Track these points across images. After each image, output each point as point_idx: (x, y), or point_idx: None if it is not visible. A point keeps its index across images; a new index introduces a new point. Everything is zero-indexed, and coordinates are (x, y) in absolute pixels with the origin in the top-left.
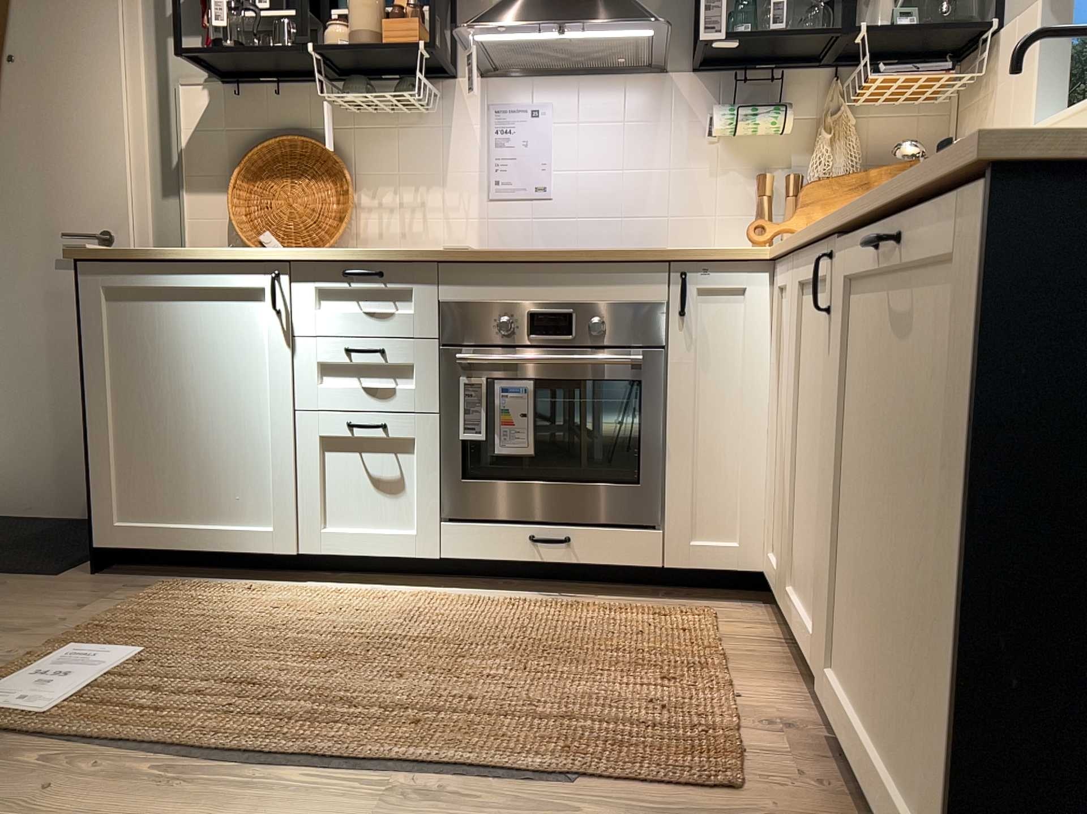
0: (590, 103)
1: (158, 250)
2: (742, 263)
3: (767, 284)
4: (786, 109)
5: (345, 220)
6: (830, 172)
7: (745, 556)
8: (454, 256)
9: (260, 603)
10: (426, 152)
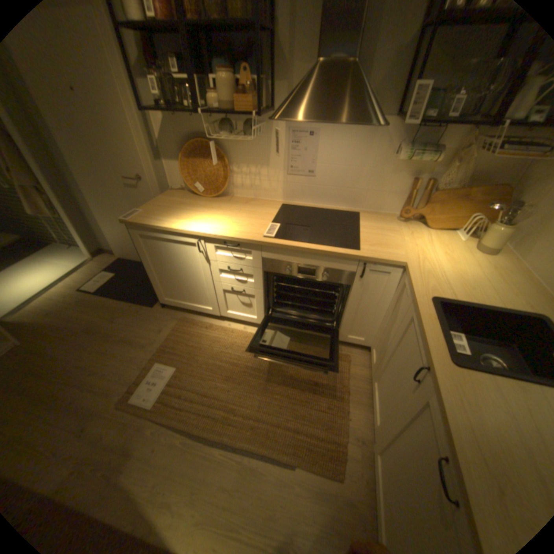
0: (340, 129)
1: (153, 221)
2: (391, 264)
3: (399, 272)
4: (442, 150)
5: (227, 181)
6: (453, 181)
7: (364, 342)
8: (267, 244)
9: (209, 335)
10: (260, 149)
